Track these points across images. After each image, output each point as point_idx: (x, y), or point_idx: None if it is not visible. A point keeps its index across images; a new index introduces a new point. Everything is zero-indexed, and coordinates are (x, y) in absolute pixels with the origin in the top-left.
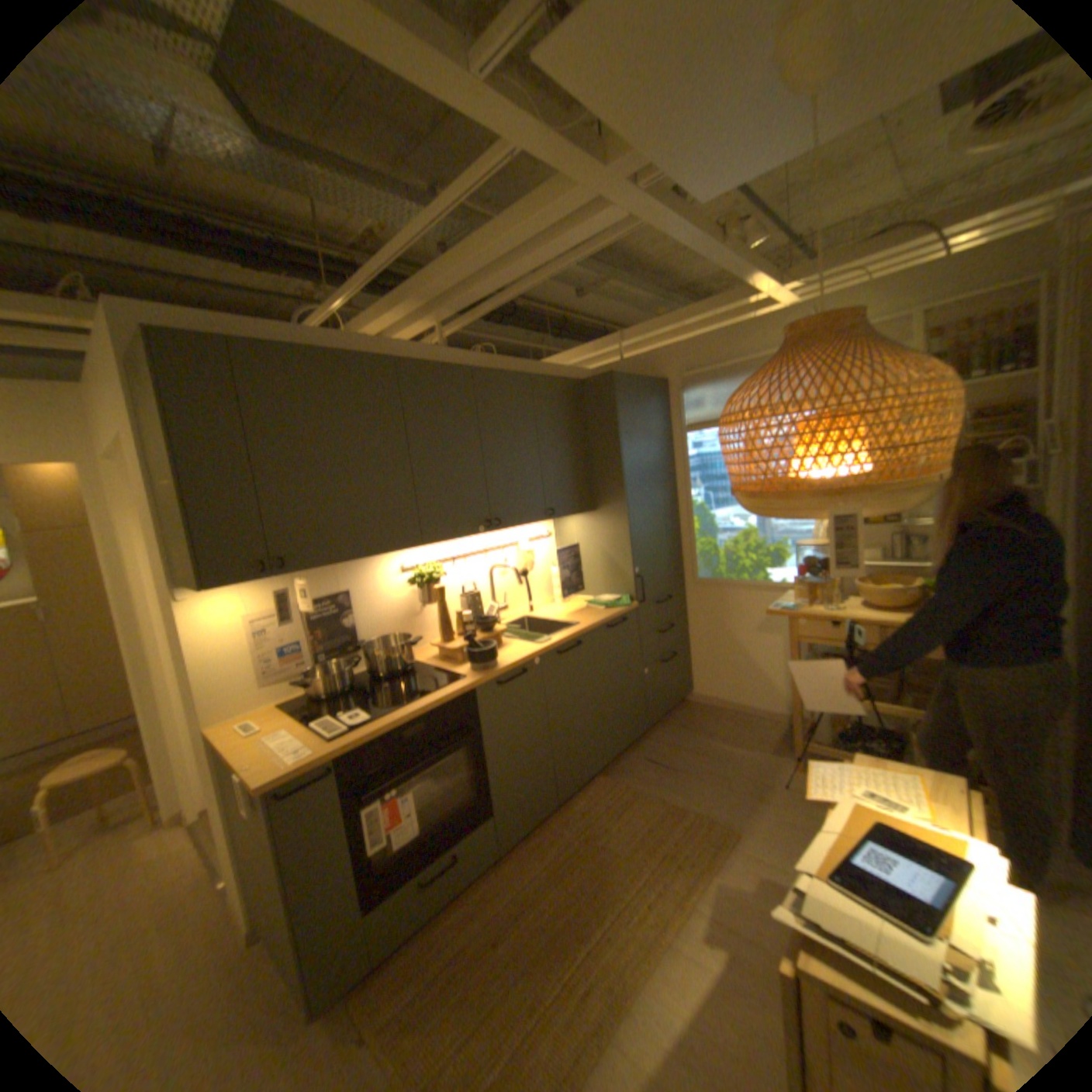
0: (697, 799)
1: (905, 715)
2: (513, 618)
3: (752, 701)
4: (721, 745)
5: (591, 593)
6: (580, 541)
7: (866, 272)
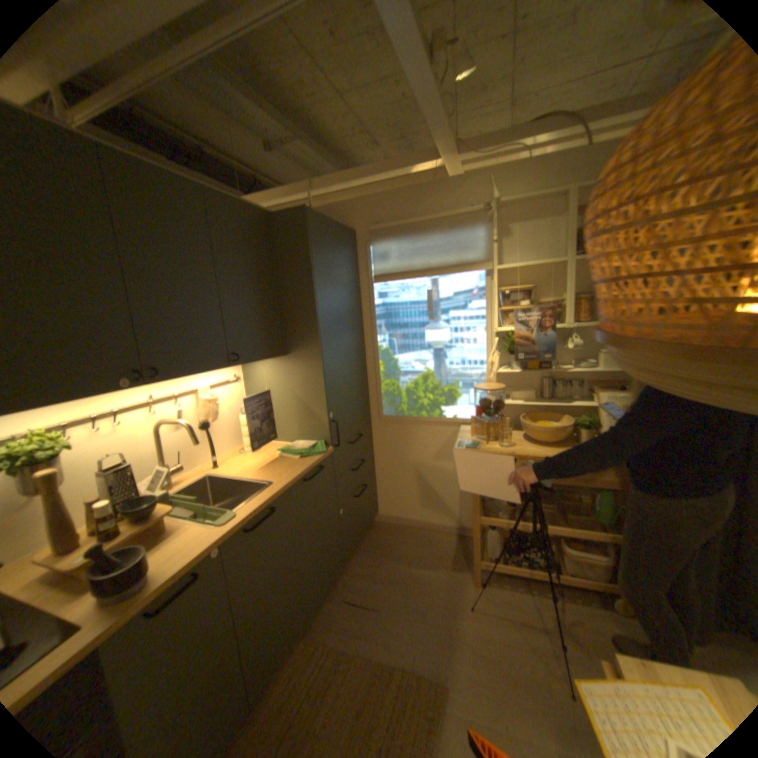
0: (398, 645)
1: (564, 533)
2: (193, 478)
3: (428, 517)
4: (408, 568)
5: (284, 438)
6: (272, 386)
7: (529, 151)
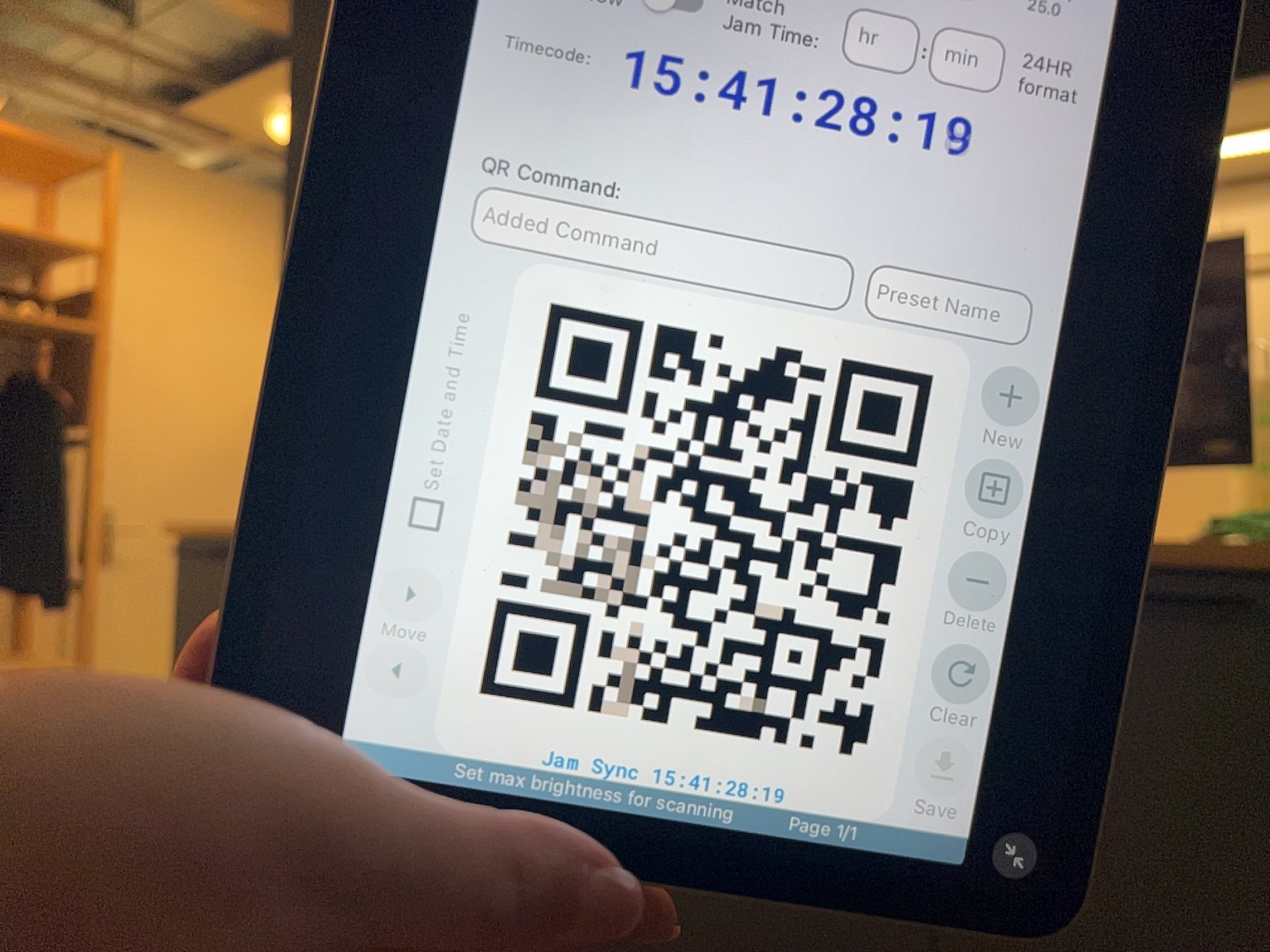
0: None
1: None
2: None
3: None
4: None
5: None
6: None
7: None
